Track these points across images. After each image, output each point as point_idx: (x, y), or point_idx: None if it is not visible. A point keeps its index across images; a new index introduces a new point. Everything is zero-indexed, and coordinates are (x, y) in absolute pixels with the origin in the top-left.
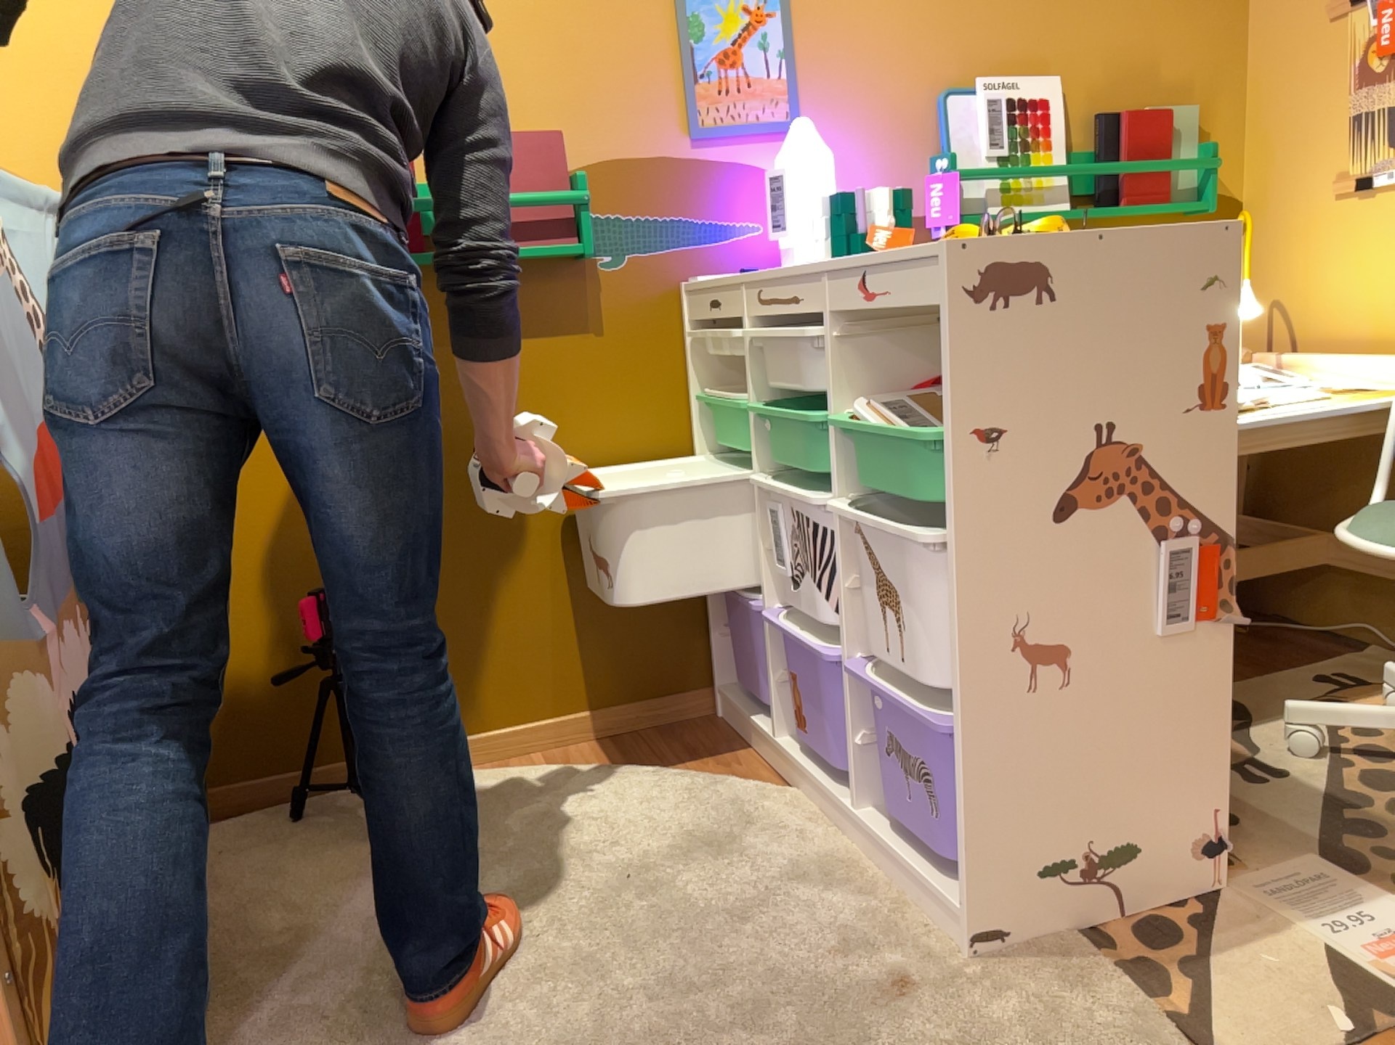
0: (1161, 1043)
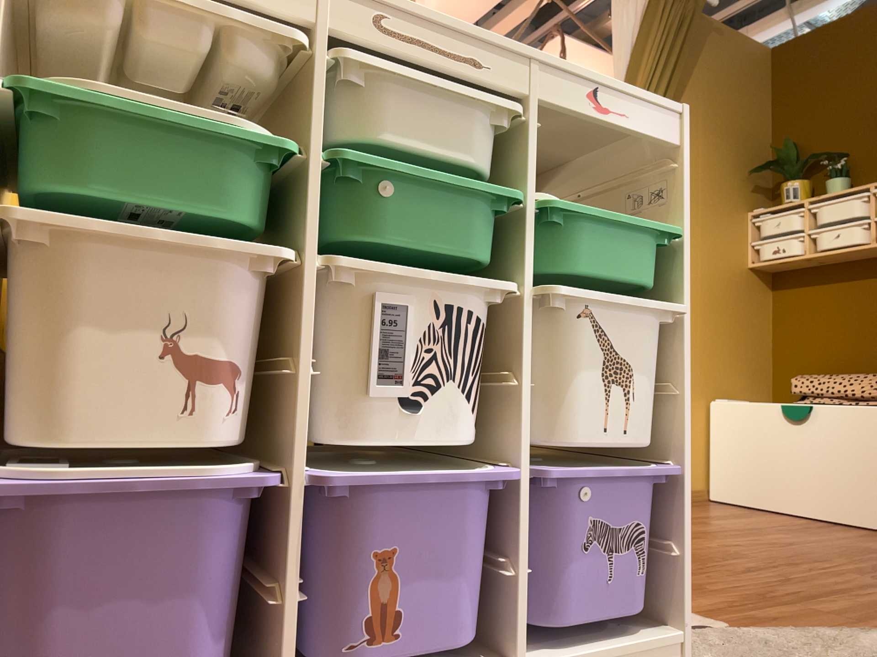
0: (704, 626)
